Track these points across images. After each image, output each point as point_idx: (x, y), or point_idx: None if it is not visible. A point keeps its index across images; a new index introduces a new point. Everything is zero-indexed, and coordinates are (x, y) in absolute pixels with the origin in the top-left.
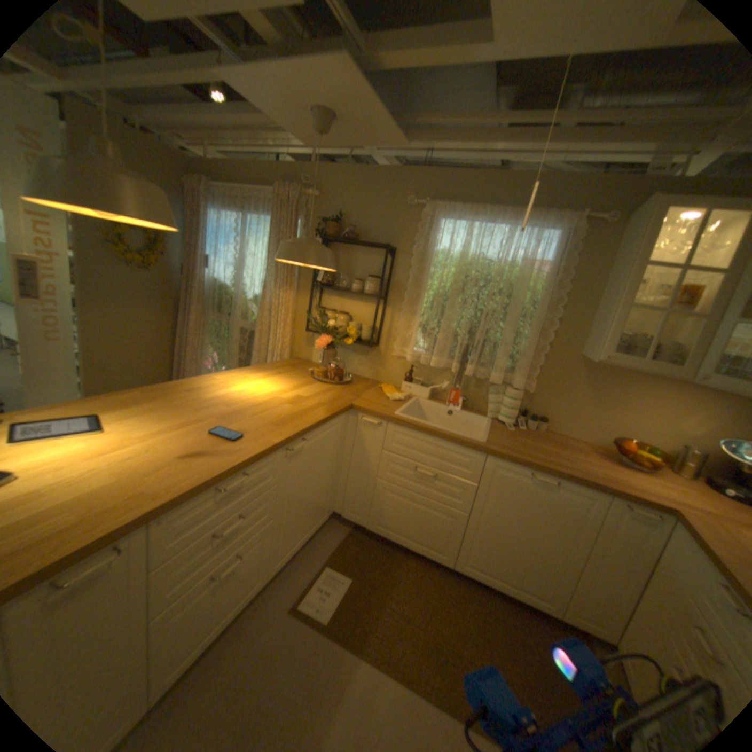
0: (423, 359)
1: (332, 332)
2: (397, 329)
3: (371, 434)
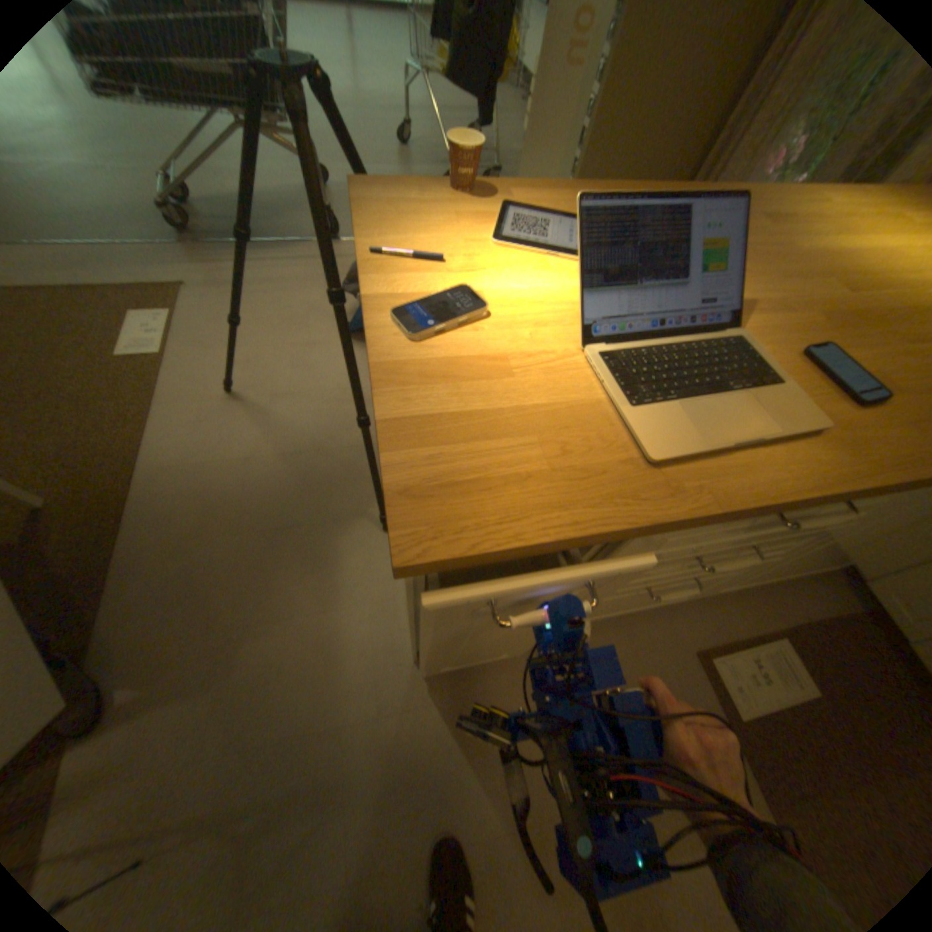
0: None
1: None
2: None
3: None
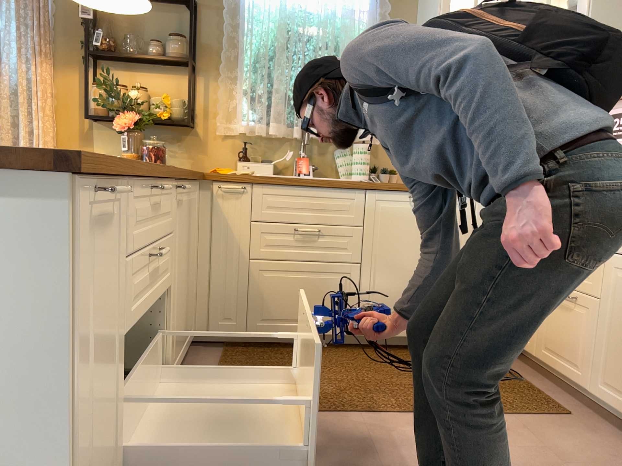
0: (258, 128)
1: (134, 108)
2: (216, 101)
3: (232, 205)
